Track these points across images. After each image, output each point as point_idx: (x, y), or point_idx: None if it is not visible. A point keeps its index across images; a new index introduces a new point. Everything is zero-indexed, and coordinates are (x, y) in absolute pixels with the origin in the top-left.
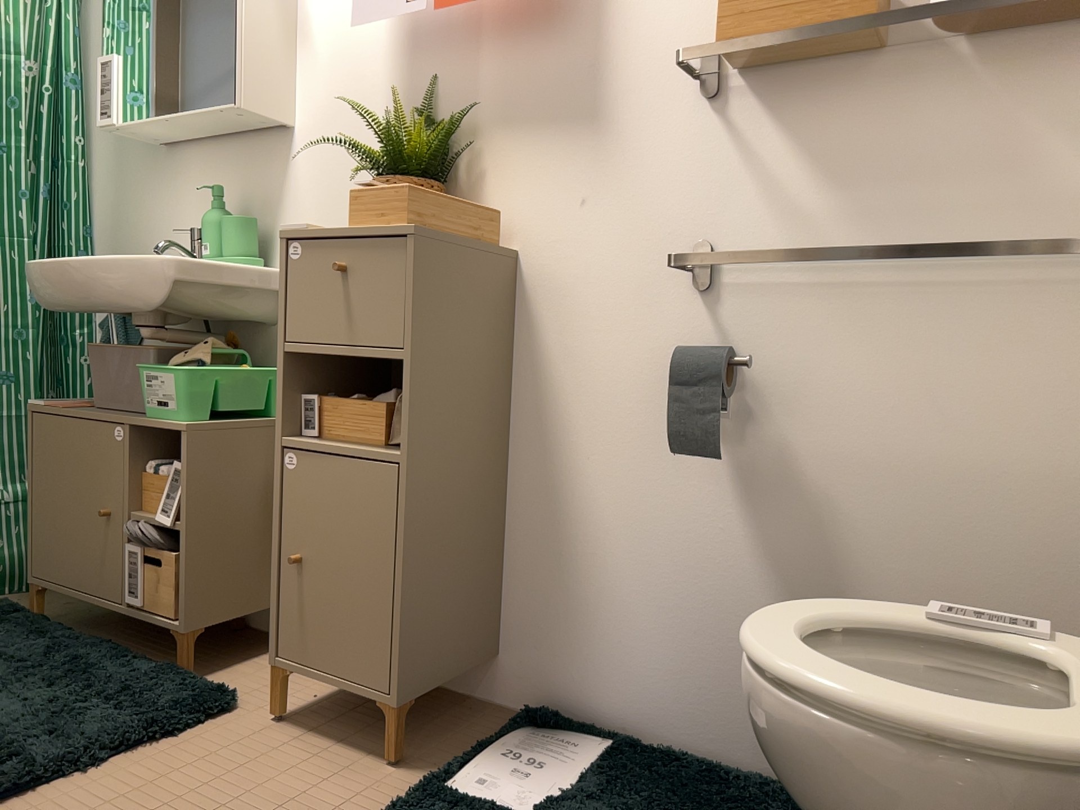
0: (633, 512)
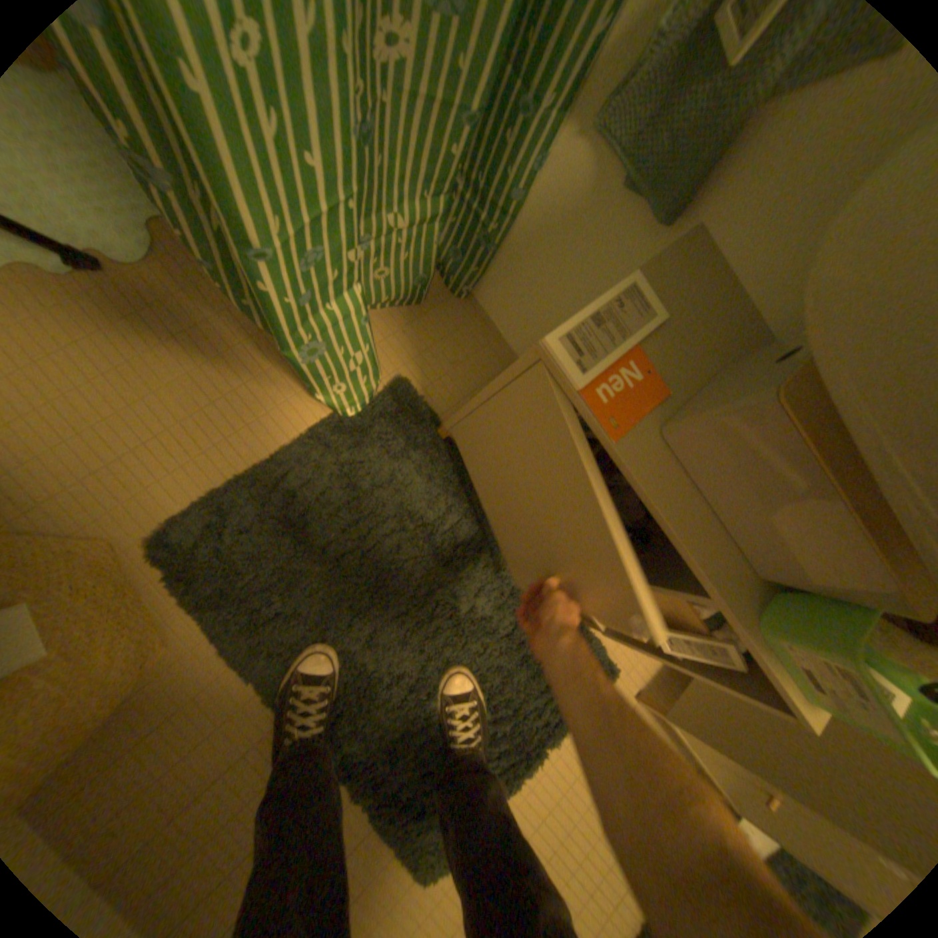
0: None
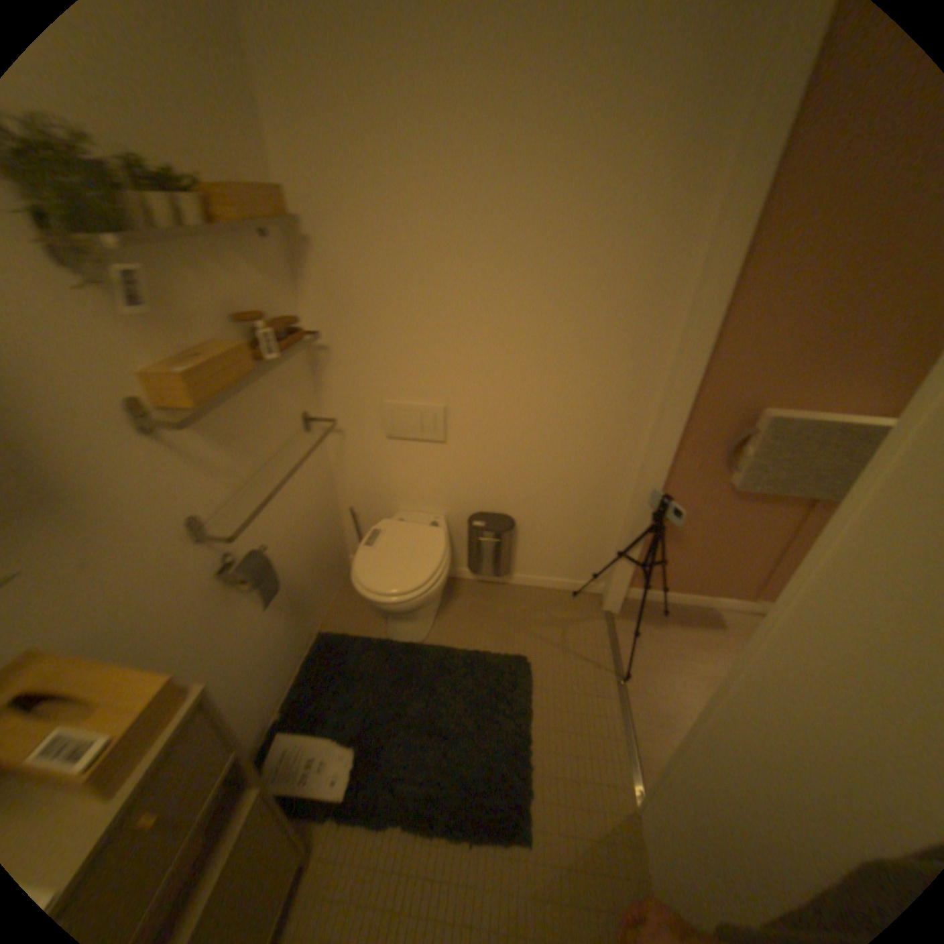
0: (223, 668)
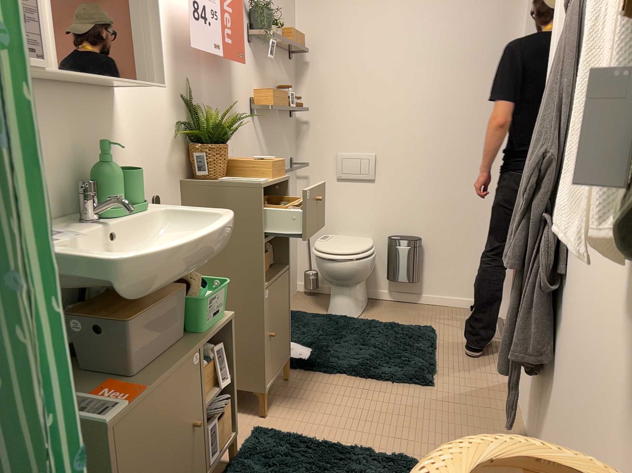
0: None
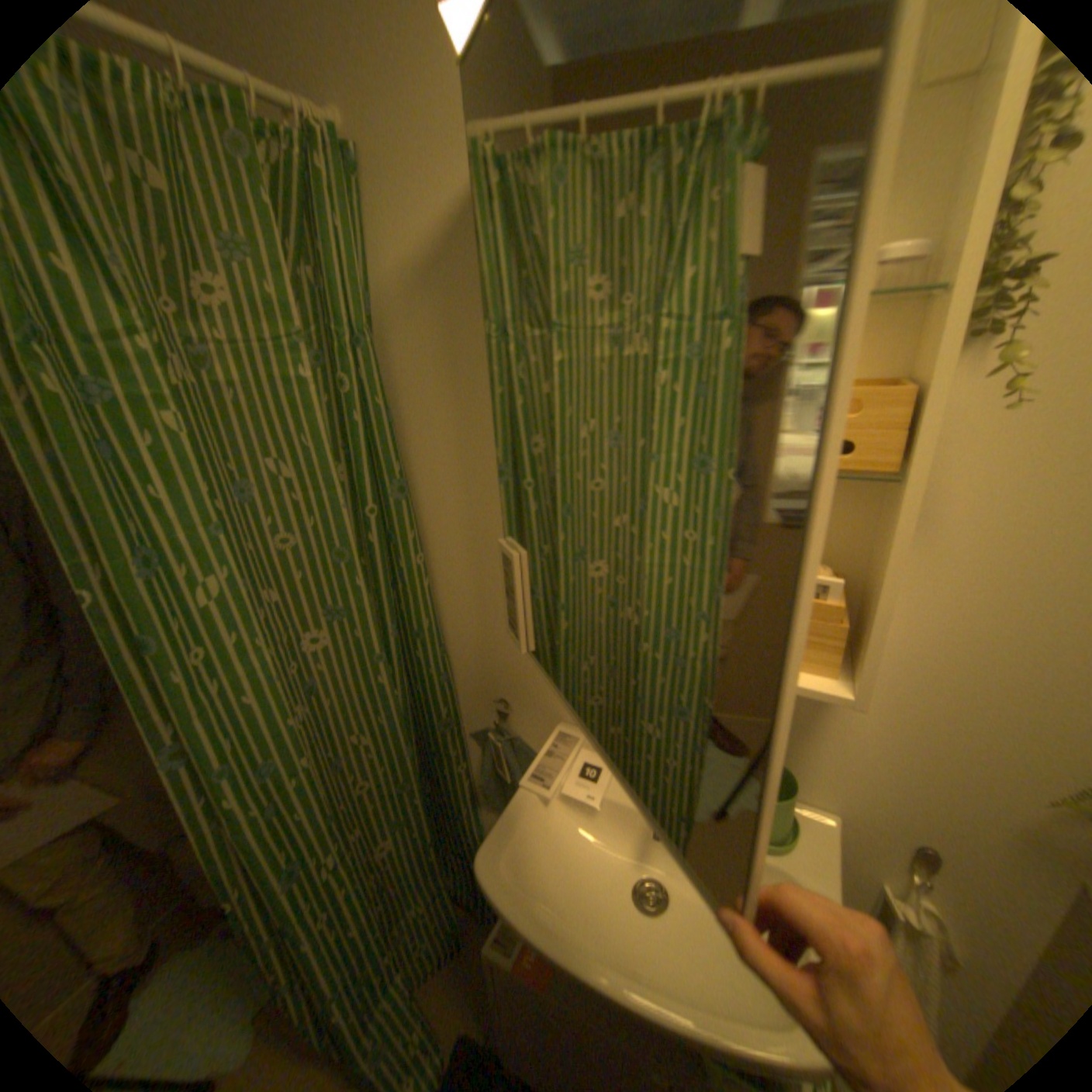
0: None
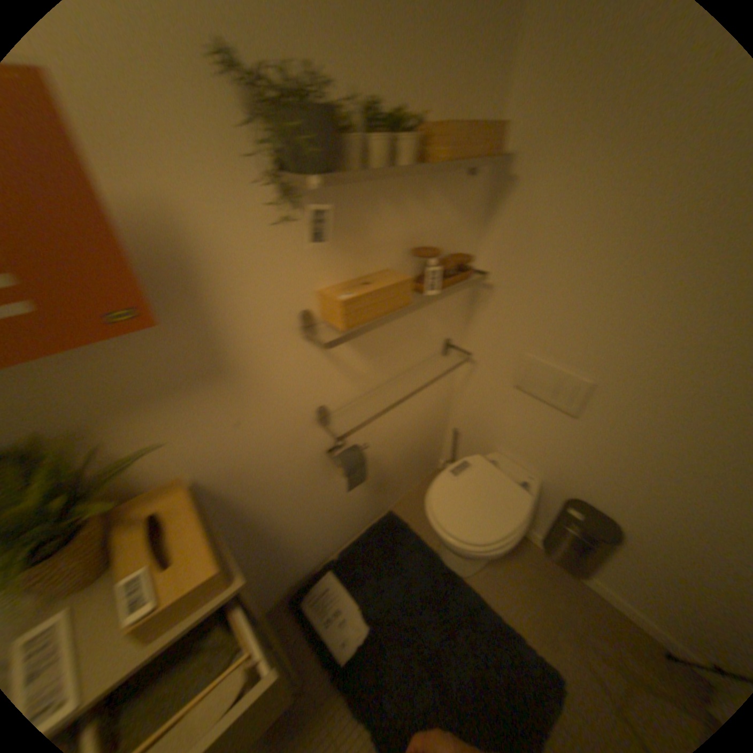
0: (310, 513)
